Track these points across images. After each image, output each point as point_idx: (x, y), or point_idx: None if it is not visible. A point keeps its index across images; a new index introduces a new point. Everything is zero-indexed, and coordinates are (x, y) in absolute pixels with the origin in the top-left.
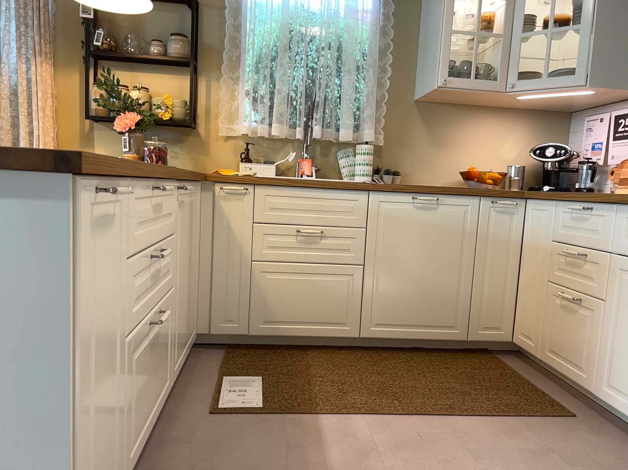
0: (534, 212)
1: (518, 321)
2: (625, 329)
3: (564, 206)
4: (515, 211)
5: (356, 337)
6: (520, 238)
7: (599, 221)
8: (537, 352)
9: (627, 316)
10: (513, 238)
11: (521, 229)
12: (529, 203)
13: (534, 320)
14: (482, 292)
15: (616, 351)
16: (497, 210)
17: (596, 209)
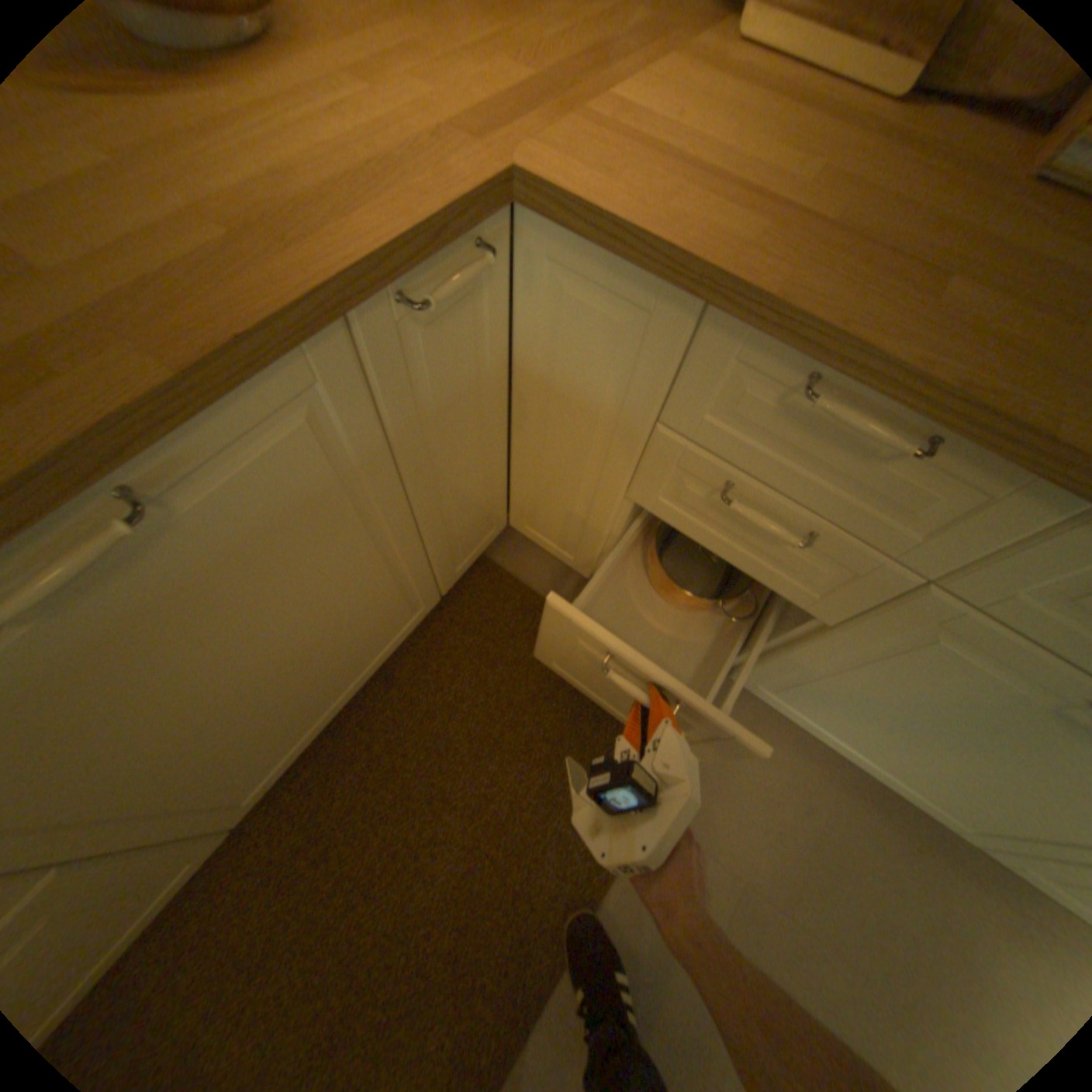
0: (566, 278)
1: (520, 507)
2: (875, 685)
3: (767, 346)
4: (487, 273)
5: (224, 840)
6: (507, 353)
7: (948, 493)
8: (585, 571)
9: (898, 679)
10: (490, 368)
11: (508, 325)
12: (536, 224)
13: (575, 531)
14: (447, 528)
15: (823, 683)
16: (428, 316)
17: (966, 450)
